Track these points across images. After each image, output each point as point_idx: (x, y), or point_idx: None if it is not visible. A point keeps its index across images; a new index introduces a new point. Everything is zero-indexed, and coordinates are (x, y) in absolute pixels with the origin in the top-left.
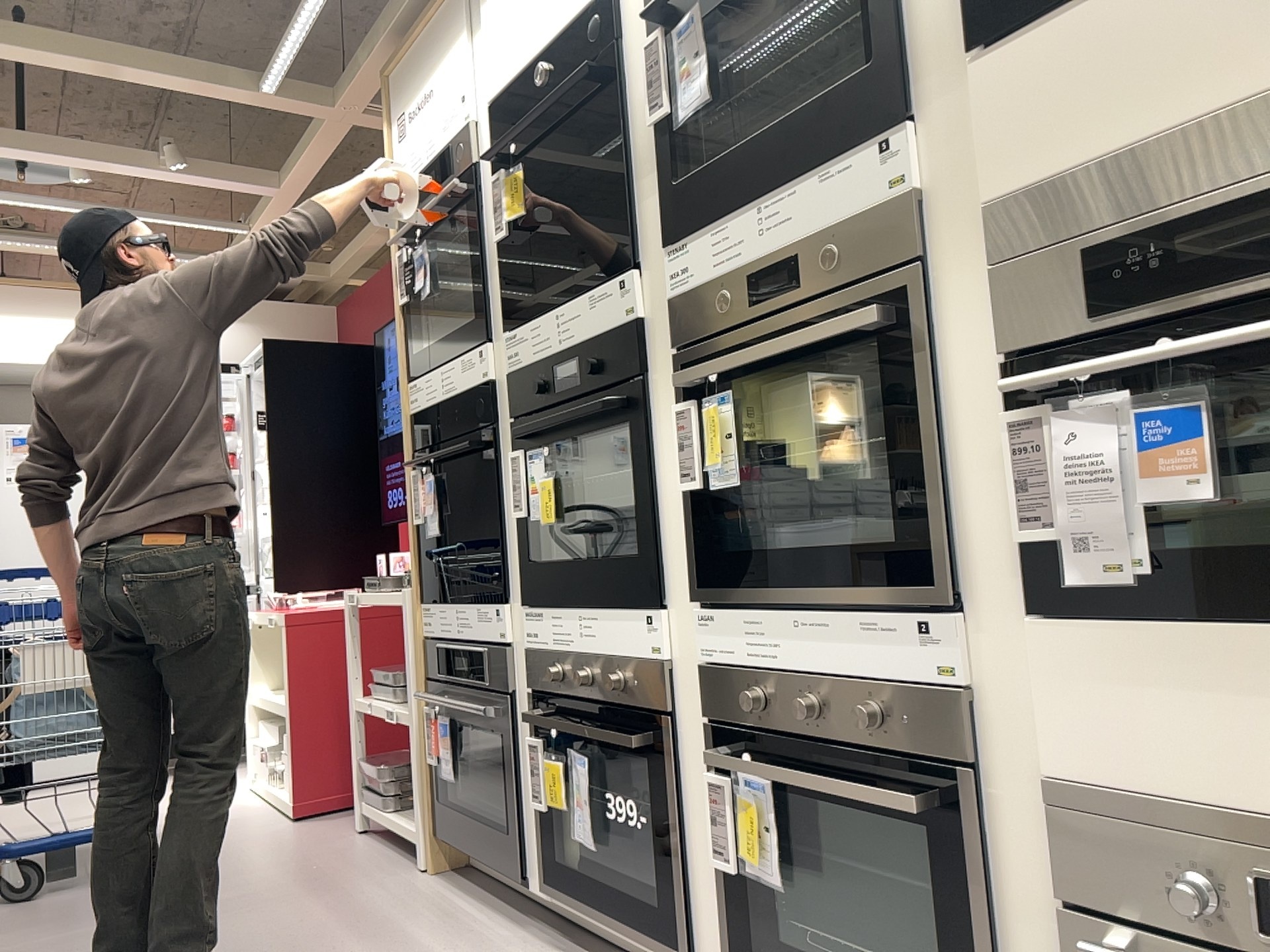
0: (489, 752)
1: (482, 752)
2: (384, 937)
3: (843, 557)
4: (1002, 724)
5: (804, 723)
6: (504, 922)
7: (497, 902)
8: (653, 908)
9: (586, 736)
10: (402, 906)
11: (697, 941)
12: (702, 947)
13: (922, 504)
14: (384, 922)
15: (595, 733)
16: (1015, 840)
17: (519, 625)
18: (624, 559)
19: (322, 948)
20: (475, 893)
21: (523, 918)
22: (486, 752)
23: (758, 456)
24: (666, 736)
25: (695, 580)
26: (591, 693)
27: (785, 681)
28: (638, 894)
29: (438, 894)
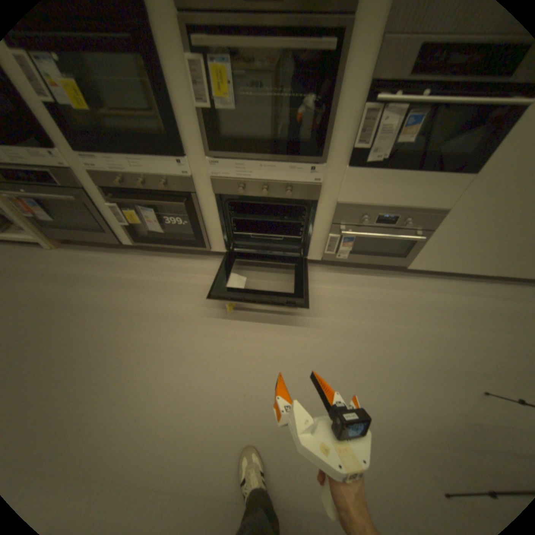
0: (53, 202)
1: (51, 204)
2: (77, 281)
3: (285, 146)
4: (326, 190)
5: (264, 195)
6: (115, 255)
7: (102, 249)
8: (185, 239)
9: (151, 203)
10: (65, 267)
11: (208, 244)
12: (212, 245)
13: (322, 131)
14: (68, 276)
15: (151, 200)
16: (321, 213)
17: (73, 159)
18: (151, 133)
19: (58, 296)
20: (88, 249)
21: (120, 251)
22: (51, 202)
23: (239, 95)
24: (194, 199)
25: (204, 147)
26: (146, 188)
27: (253, 183)
28: (174, 236)
29: (72, 256)
